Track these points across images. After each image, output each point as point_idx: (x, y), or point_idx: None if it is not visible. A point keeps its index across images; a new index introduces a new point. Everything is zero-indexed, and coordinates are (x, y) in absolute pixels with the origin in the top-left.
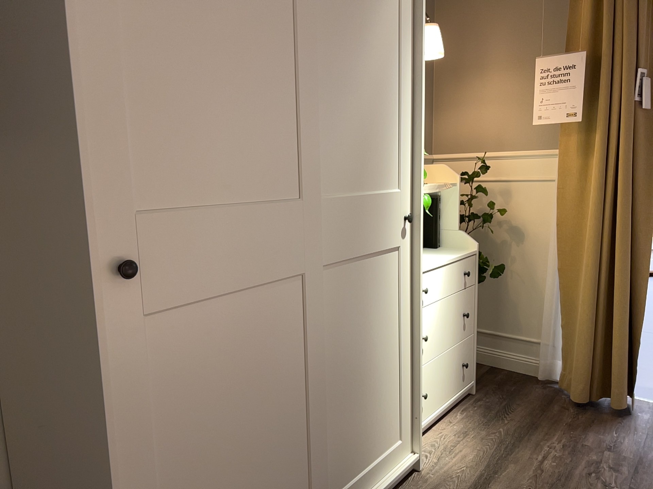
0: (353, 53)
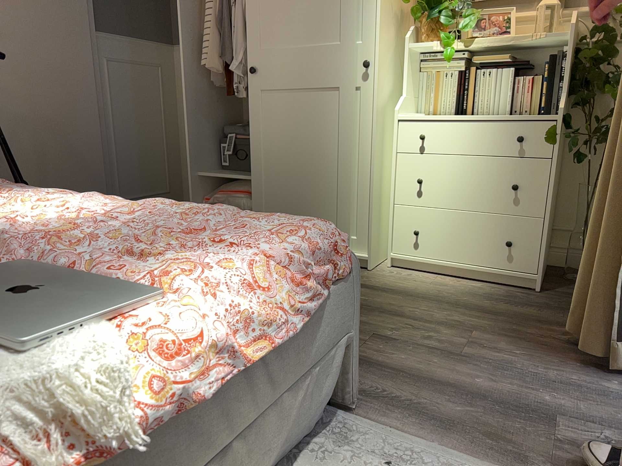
0: None
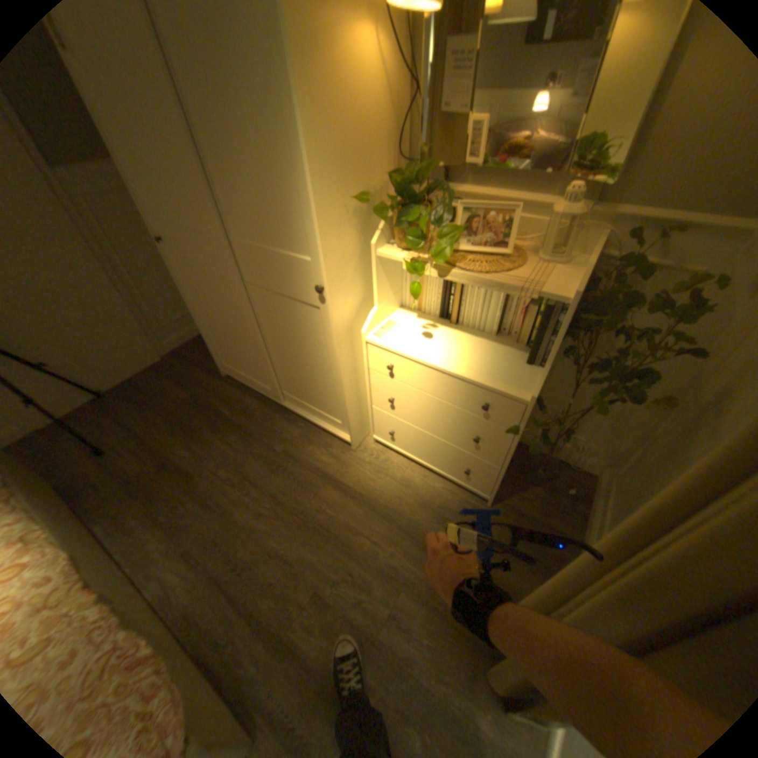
0: (225, 116)
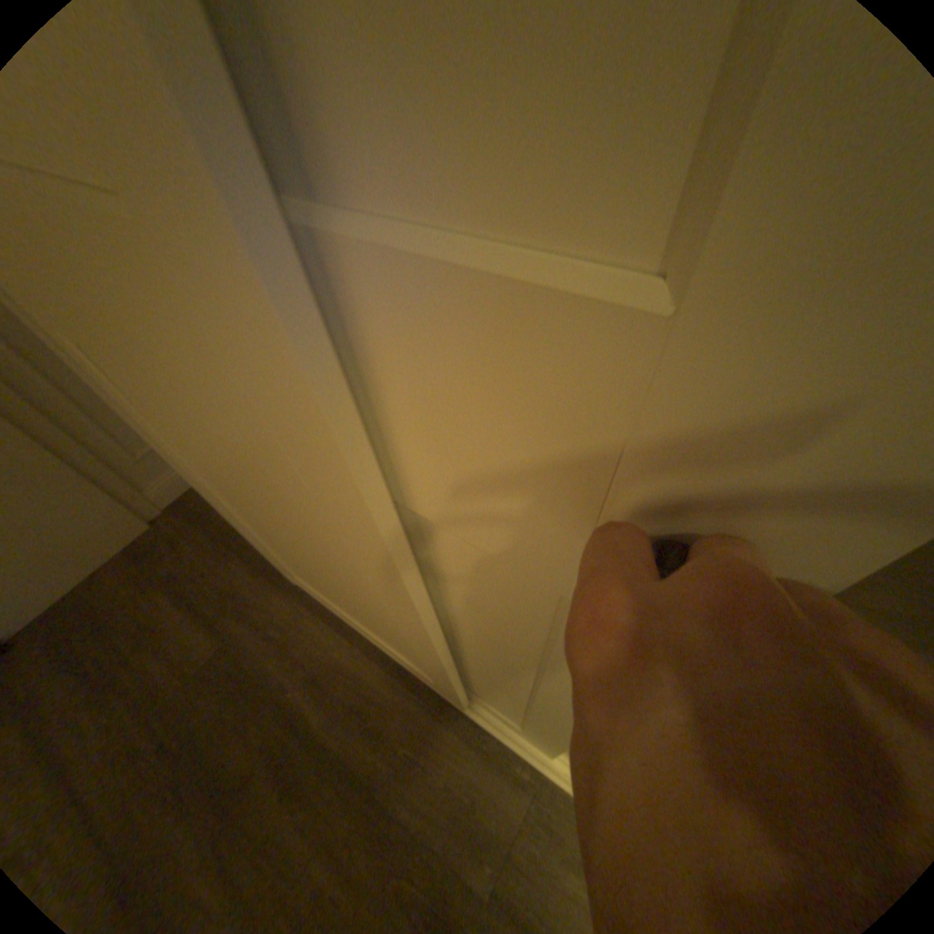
0: None
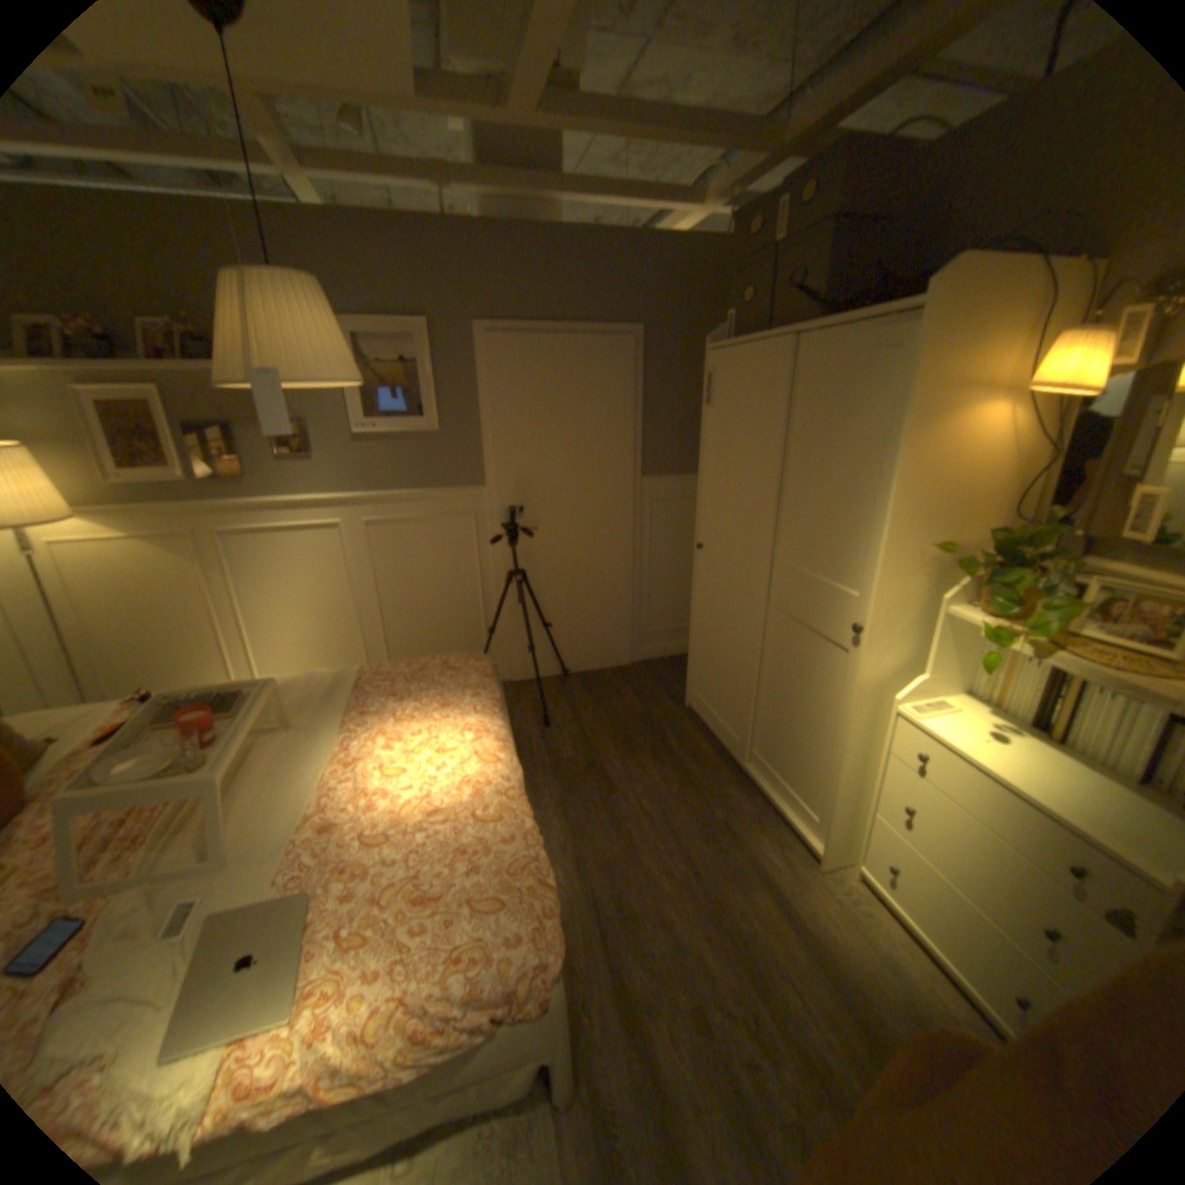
0: (823, 459)
